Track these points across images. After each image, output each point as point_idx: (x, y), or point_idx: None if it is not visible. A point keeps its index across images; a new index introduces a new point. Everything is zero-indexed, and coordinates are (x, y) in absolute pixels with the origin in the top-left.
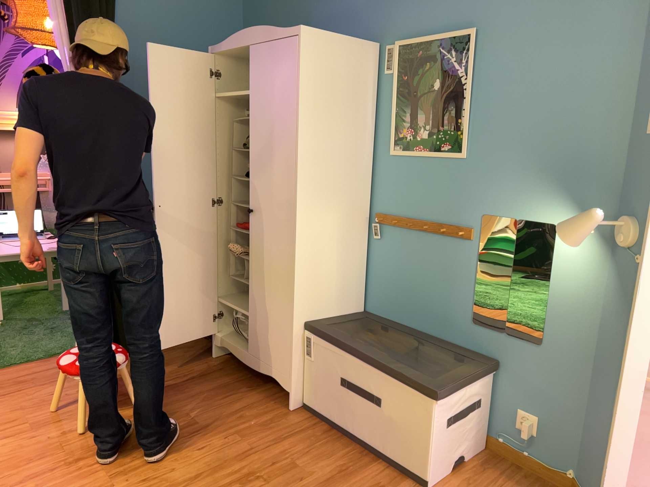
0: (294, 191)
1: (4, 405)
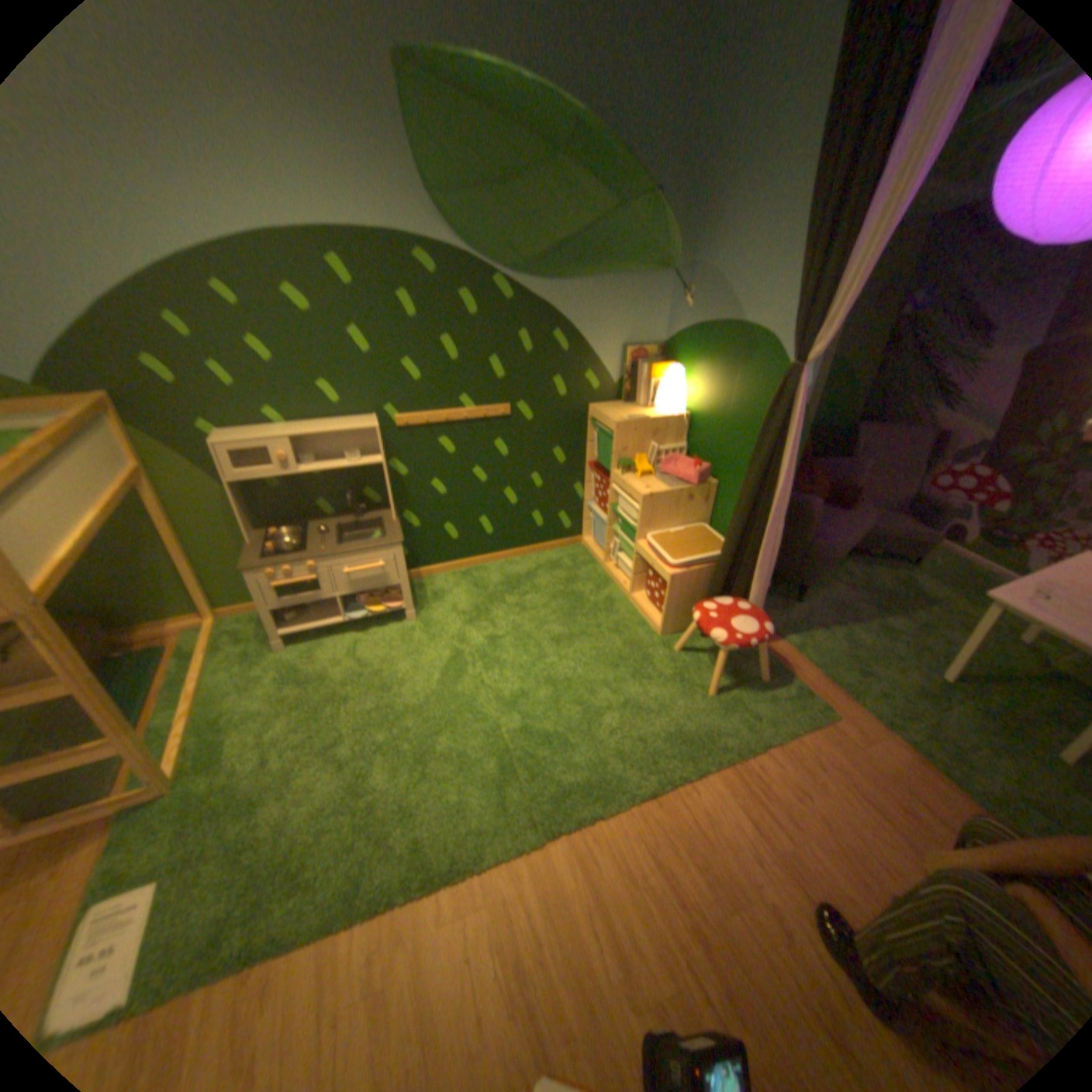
0: None
1: (835, 810)
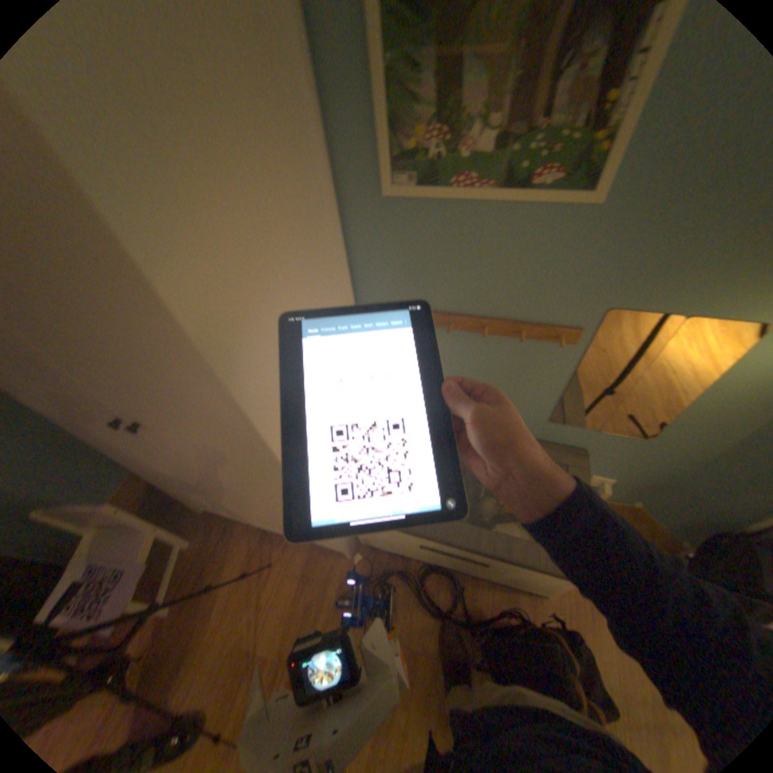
0: (249, 424)
1: None
